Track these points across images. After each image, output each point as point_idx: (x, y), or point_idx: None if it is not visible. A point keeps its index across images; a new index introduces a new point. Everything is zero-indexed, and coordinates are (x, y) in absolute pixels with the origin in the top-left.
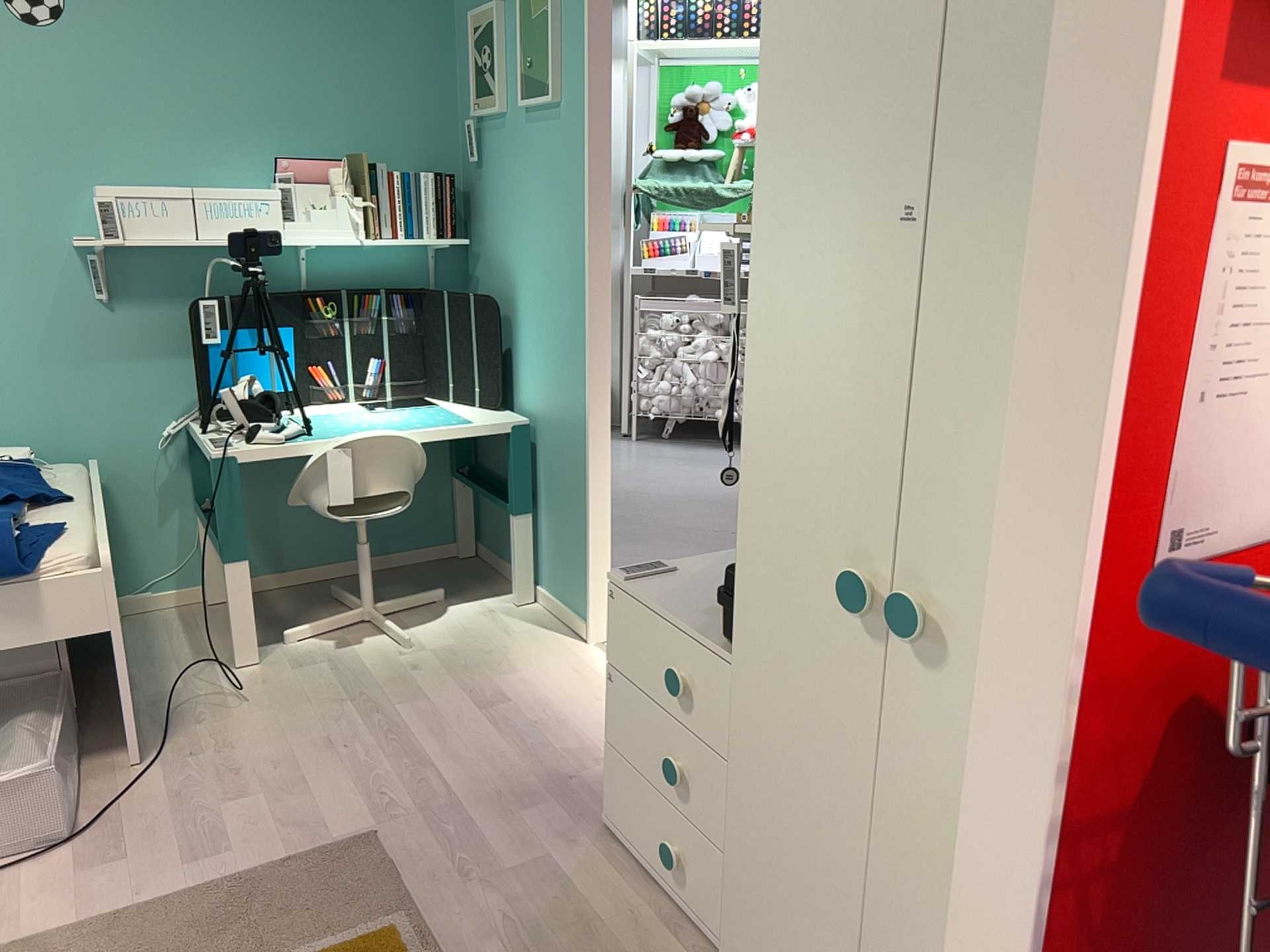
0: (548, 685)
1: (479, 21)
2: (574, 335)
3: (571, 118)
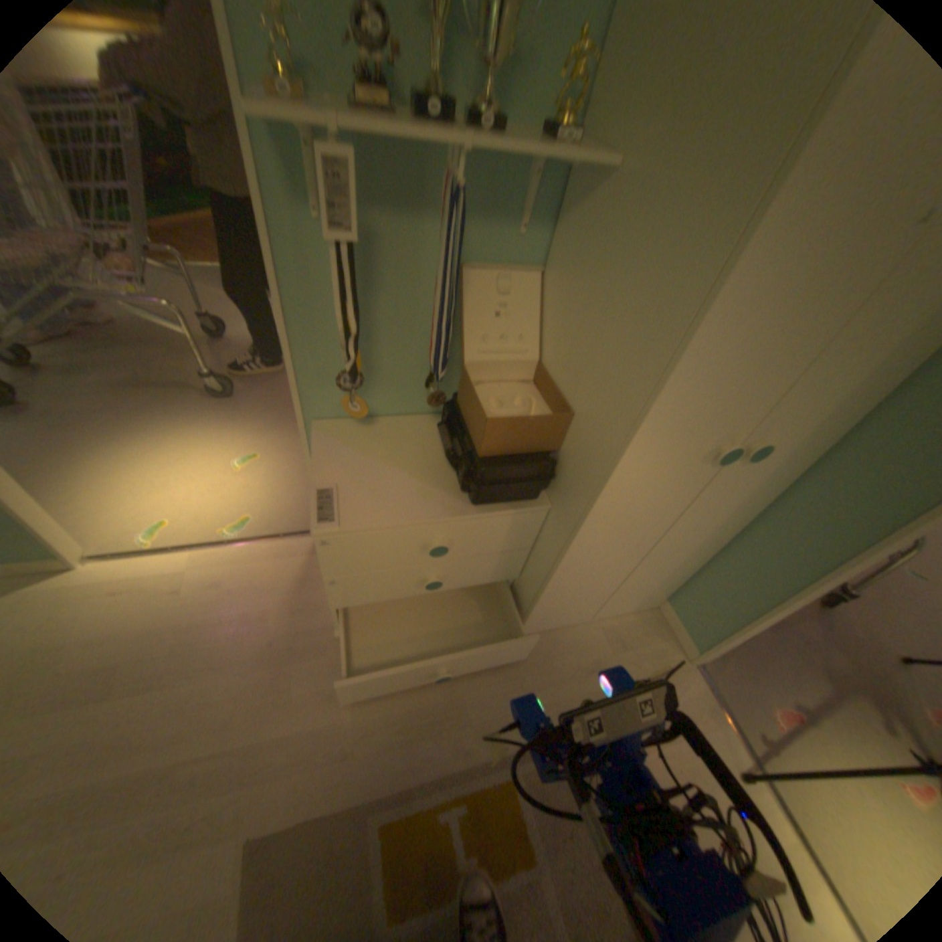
0: (114, 621)
1: None
2: None
3: None
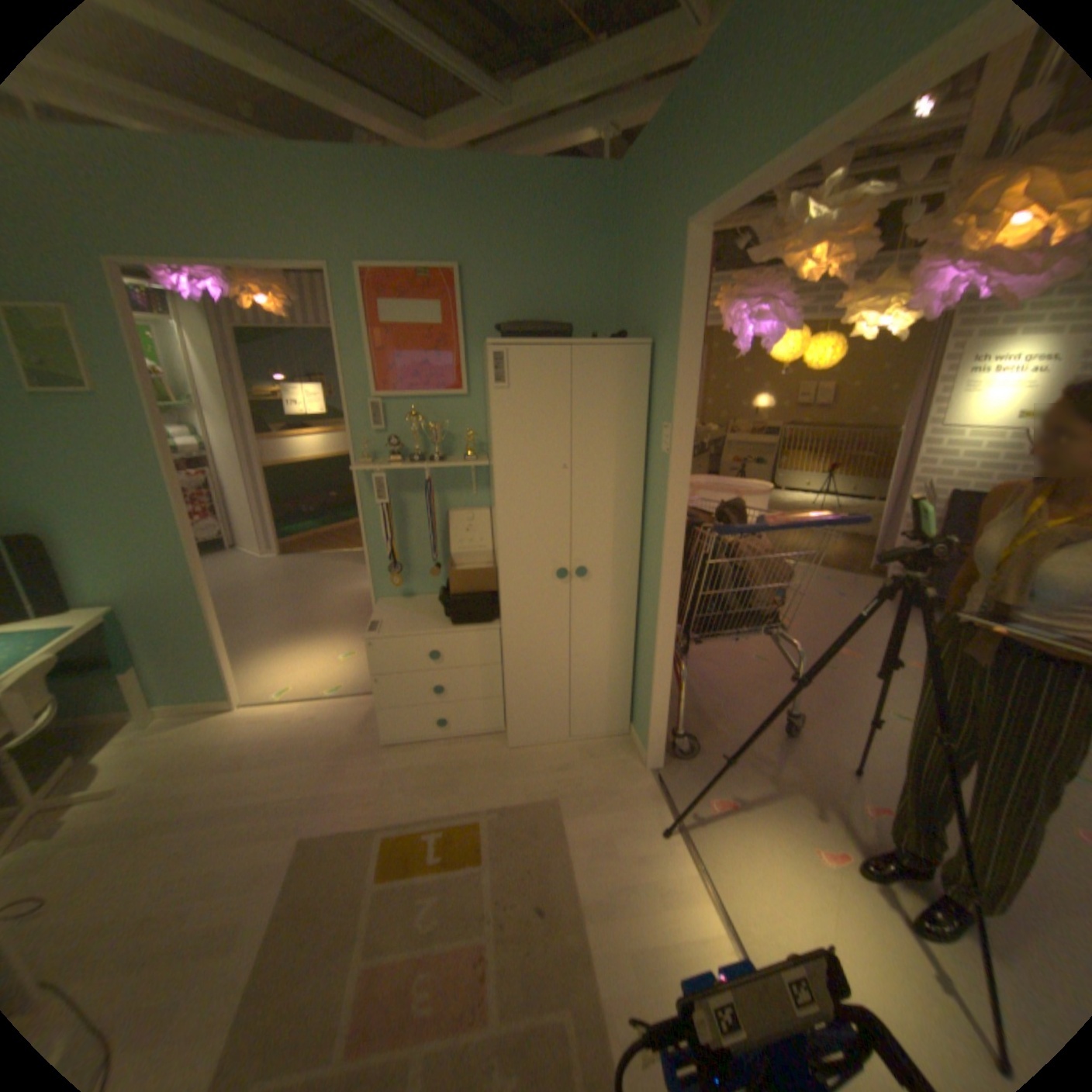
0: (251, 736)
1: None
2: (163, 541)
3: (120, 405)
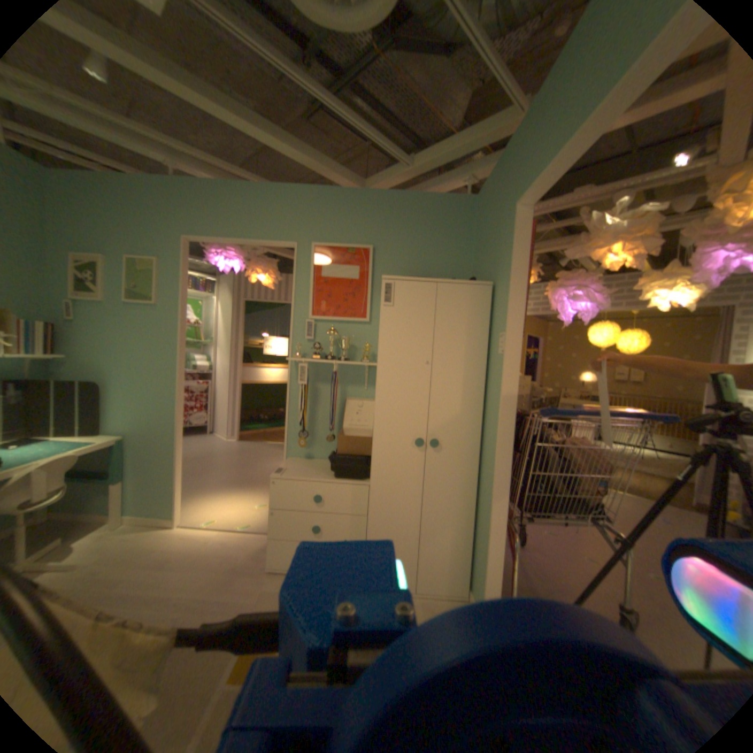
0: (176, 549)
1: (79, 259)
2: (163, 398)
3: (165, 313)
